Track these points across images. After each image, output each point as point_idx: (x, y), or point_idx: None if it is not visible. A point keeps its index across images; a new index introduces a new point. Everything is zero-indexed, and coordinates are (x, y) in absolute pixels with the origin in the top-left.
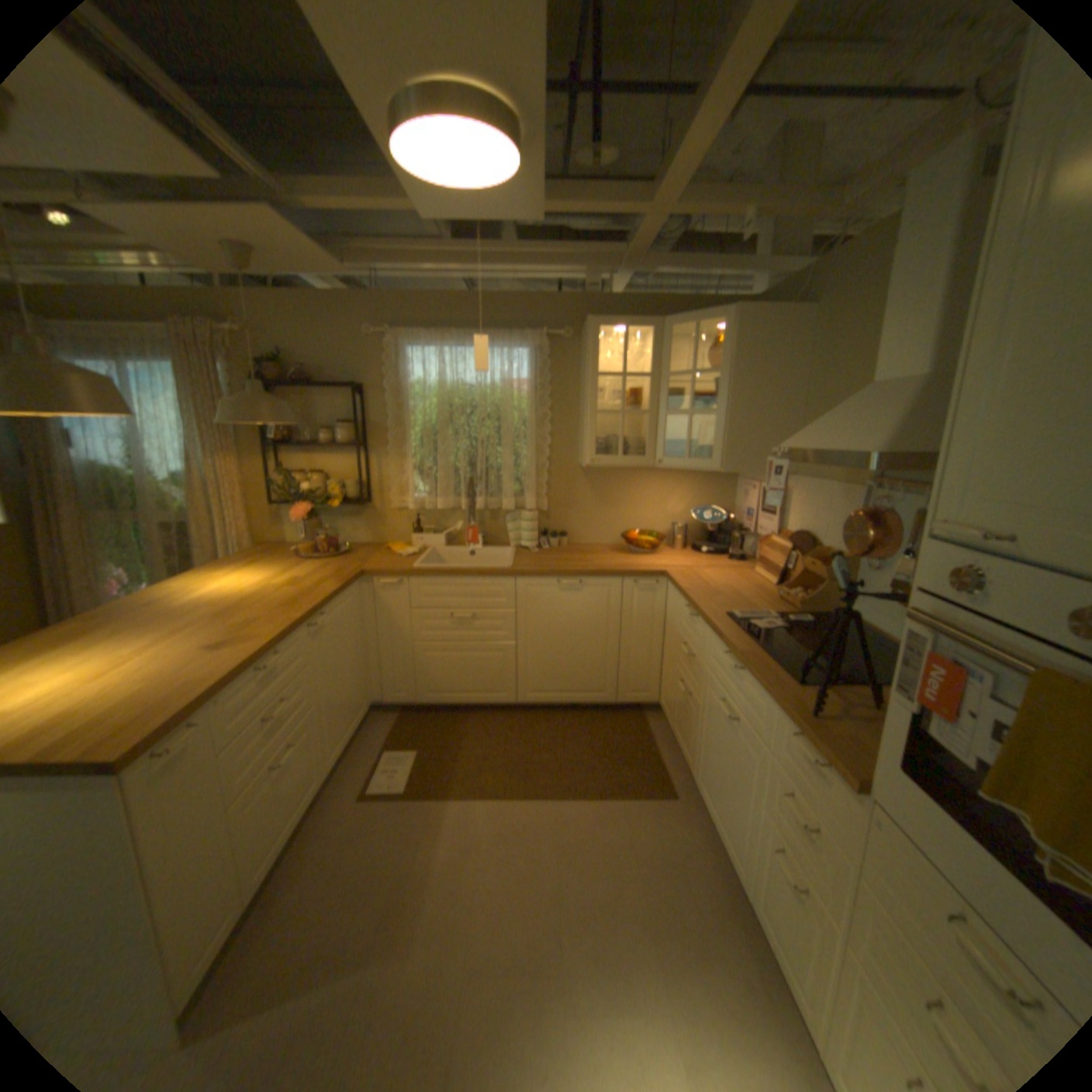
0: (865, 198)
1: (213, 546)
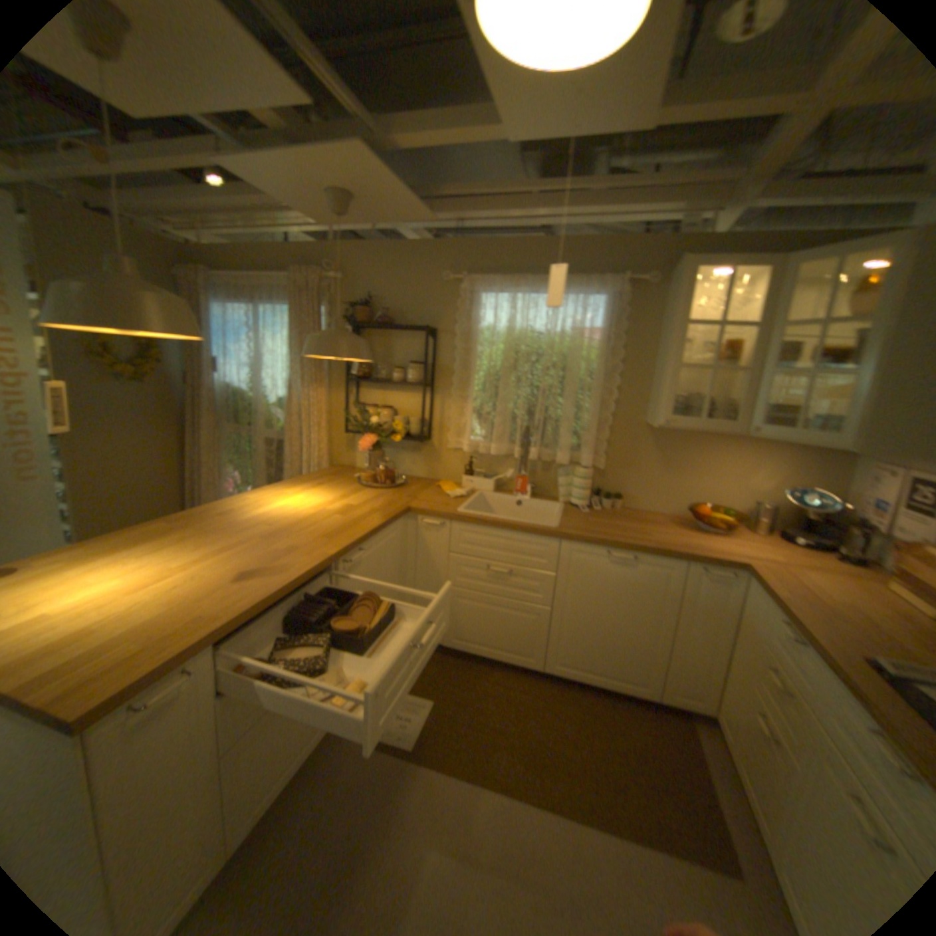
0: None
1: (299, 464)
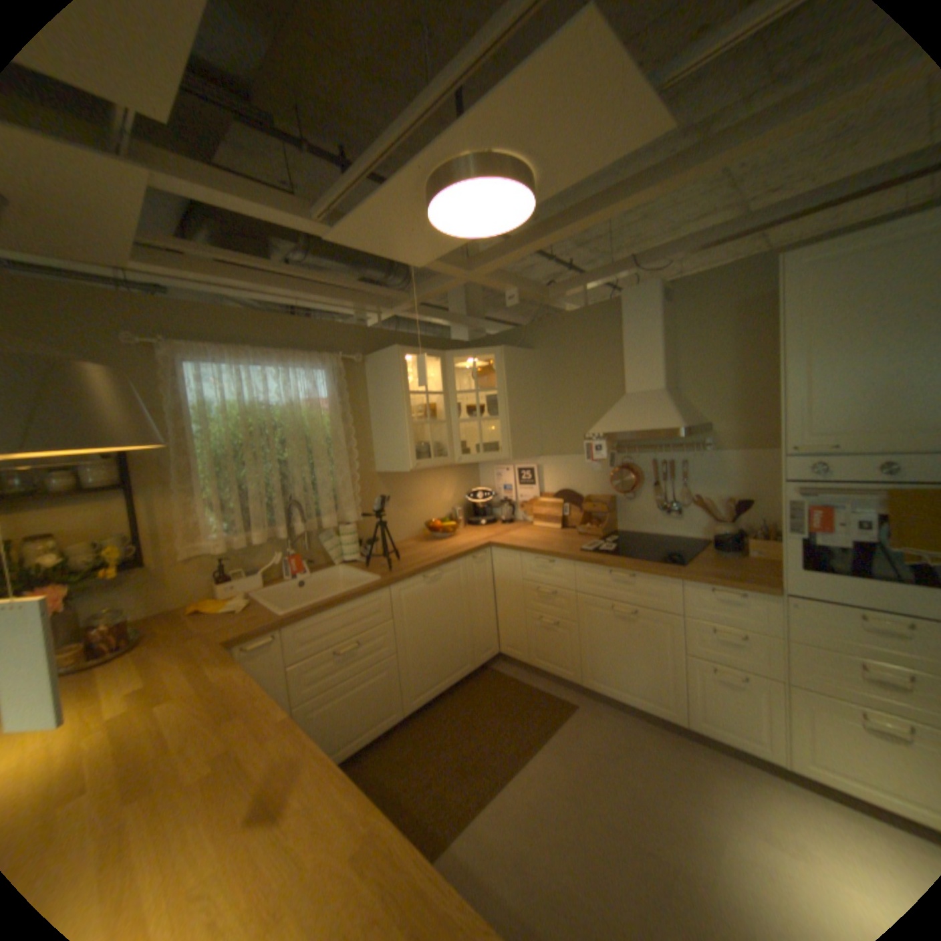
0: (560, 295)
1: None
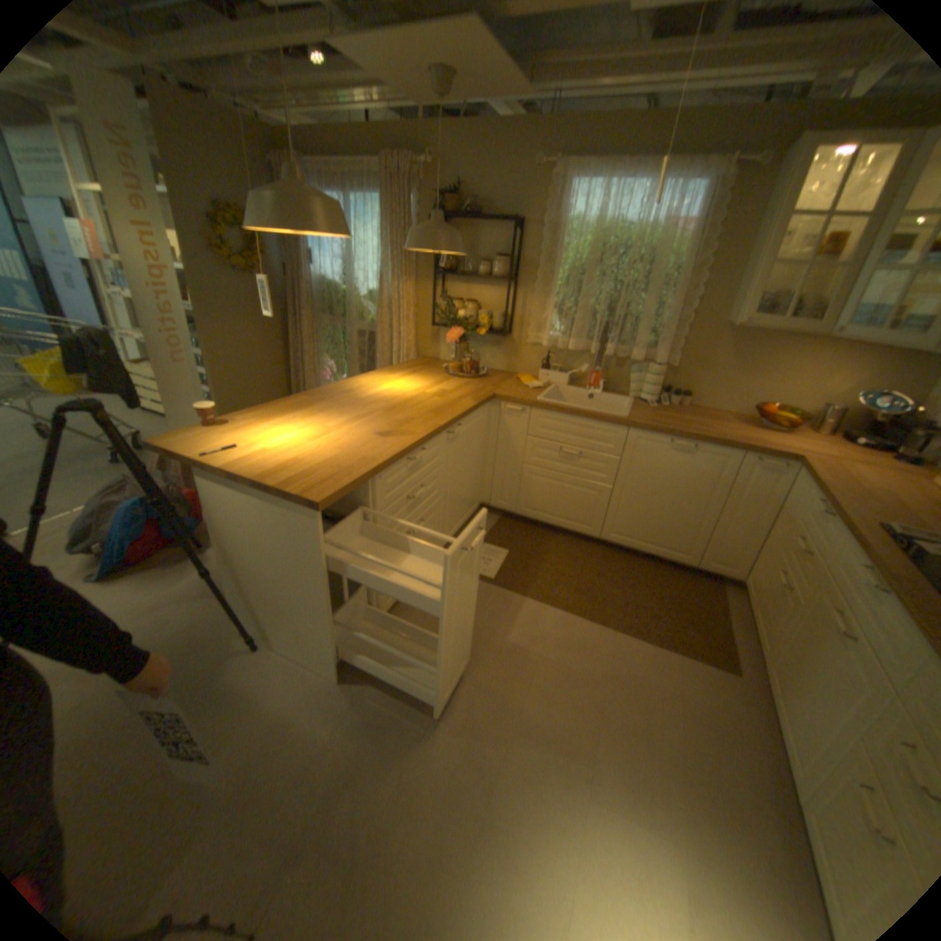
0: None
1: (389, 355)
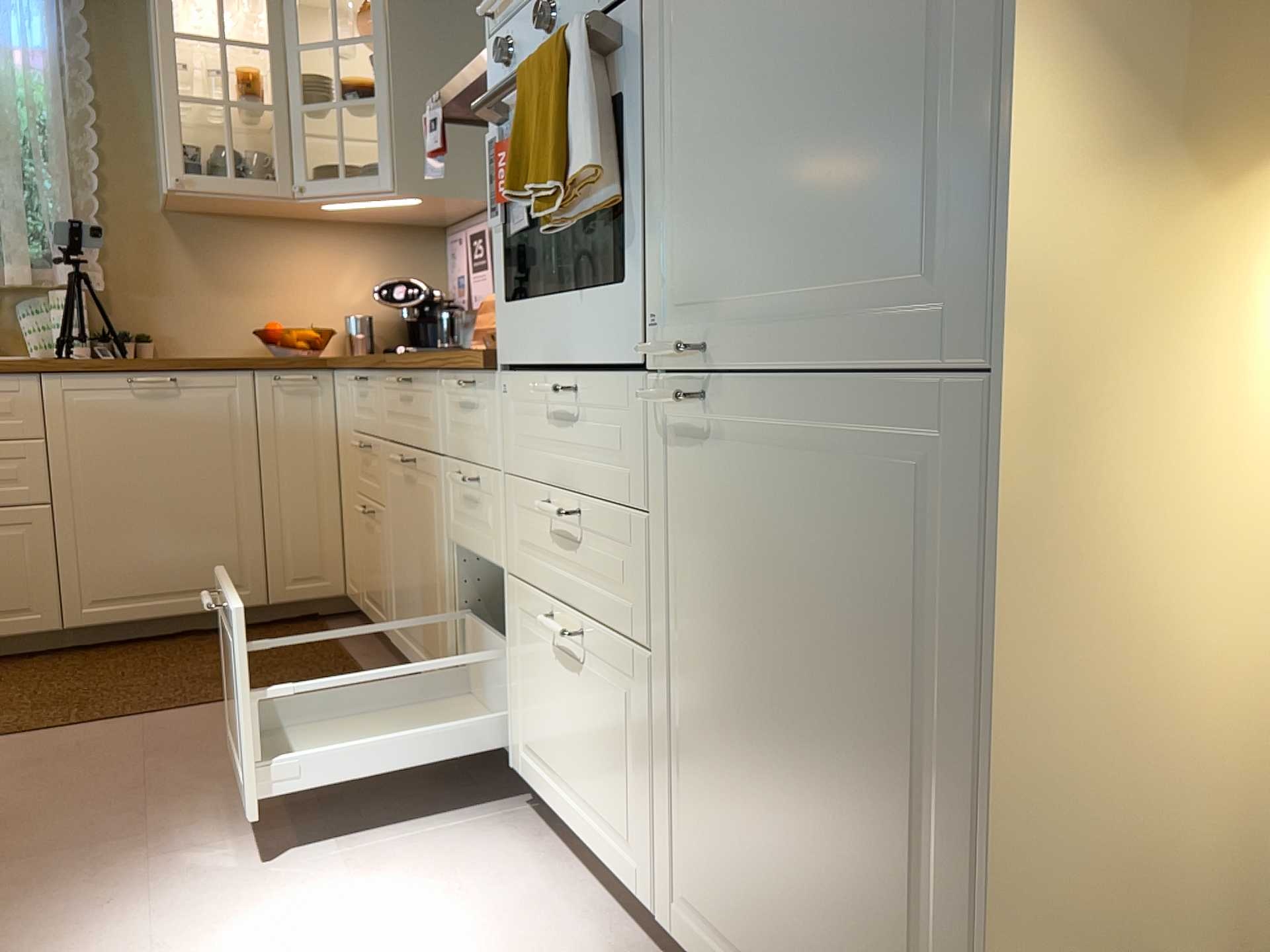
0: None
1: None
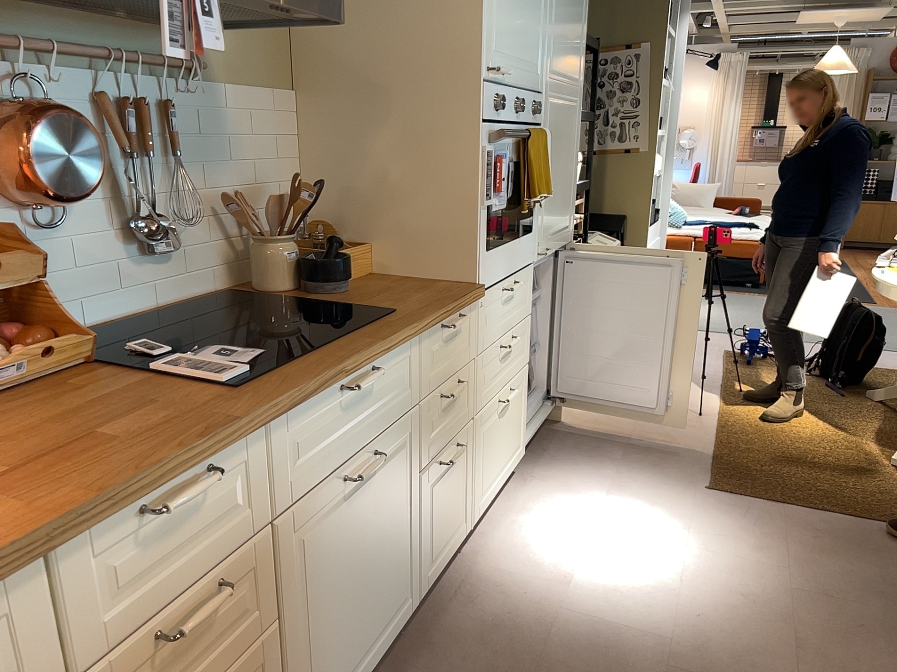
0: None
1: None
